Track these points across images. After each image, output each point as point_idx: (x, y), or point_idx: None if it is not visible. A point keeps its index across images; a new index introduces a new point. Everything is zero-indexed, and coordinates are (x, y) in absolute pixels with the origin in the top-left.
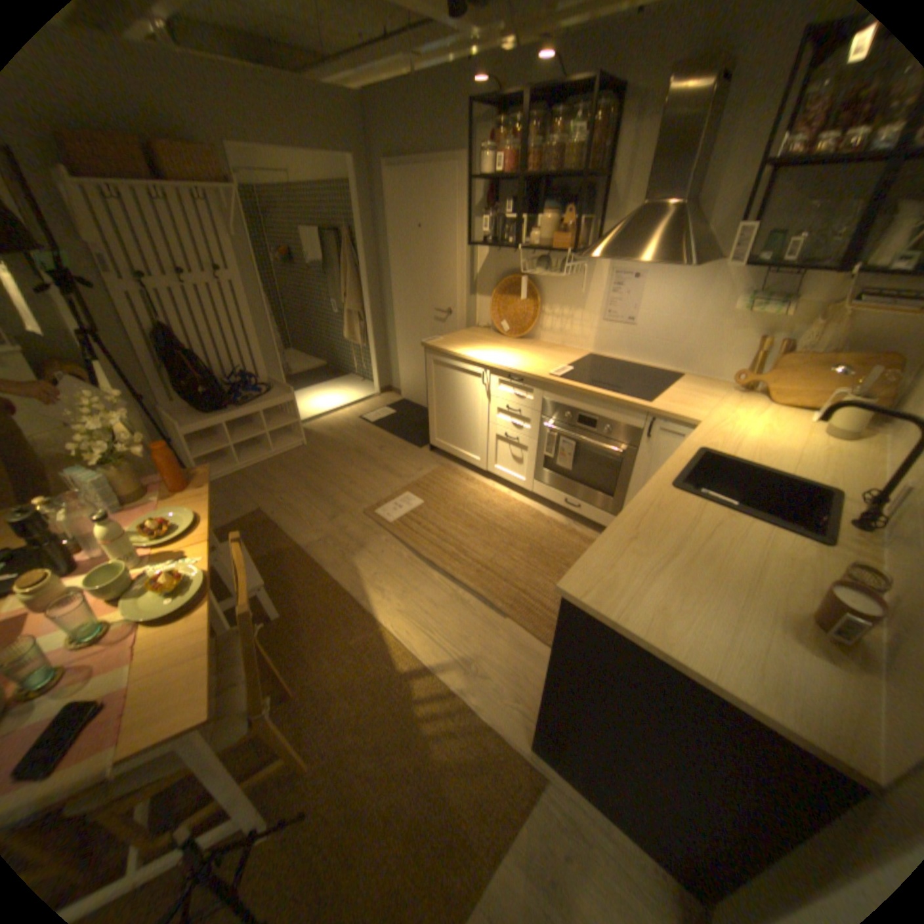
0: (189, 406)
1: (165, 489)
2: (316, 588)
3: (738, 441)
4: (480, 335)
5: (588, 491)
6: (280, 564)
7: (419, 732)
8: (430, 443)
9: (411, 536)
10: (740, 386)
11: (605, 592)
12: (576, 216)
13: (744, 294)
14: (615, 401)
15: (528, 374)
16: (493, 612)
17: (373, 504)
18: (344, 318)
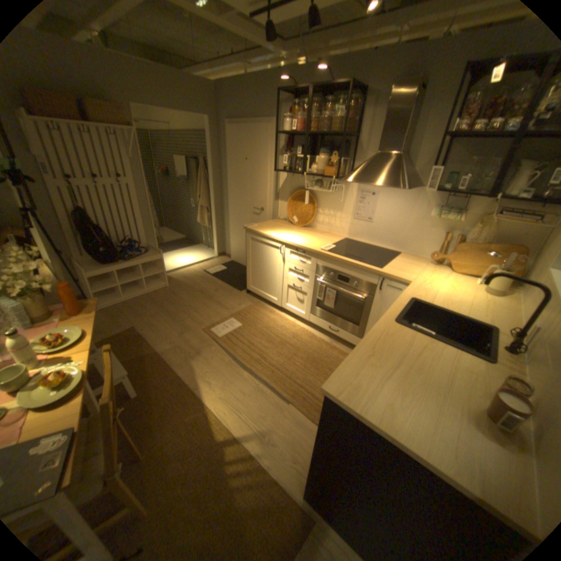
0: (94, 259)
1: (66, 313)
2: (166, 381)
3: (434, 294)
4: (280, 224)
5: (343, 322)
6: (143, 364)
7: (227, 484)
8: (247, 288)
9: (231, 347)
10: (434, 261)
11: (353, 392)
12: (338, 158)
13: (435, 207)
14: (360, 267)
15: (308, 248)
16: (281, 399)
17: (208, 326)
18: (198, 210)
